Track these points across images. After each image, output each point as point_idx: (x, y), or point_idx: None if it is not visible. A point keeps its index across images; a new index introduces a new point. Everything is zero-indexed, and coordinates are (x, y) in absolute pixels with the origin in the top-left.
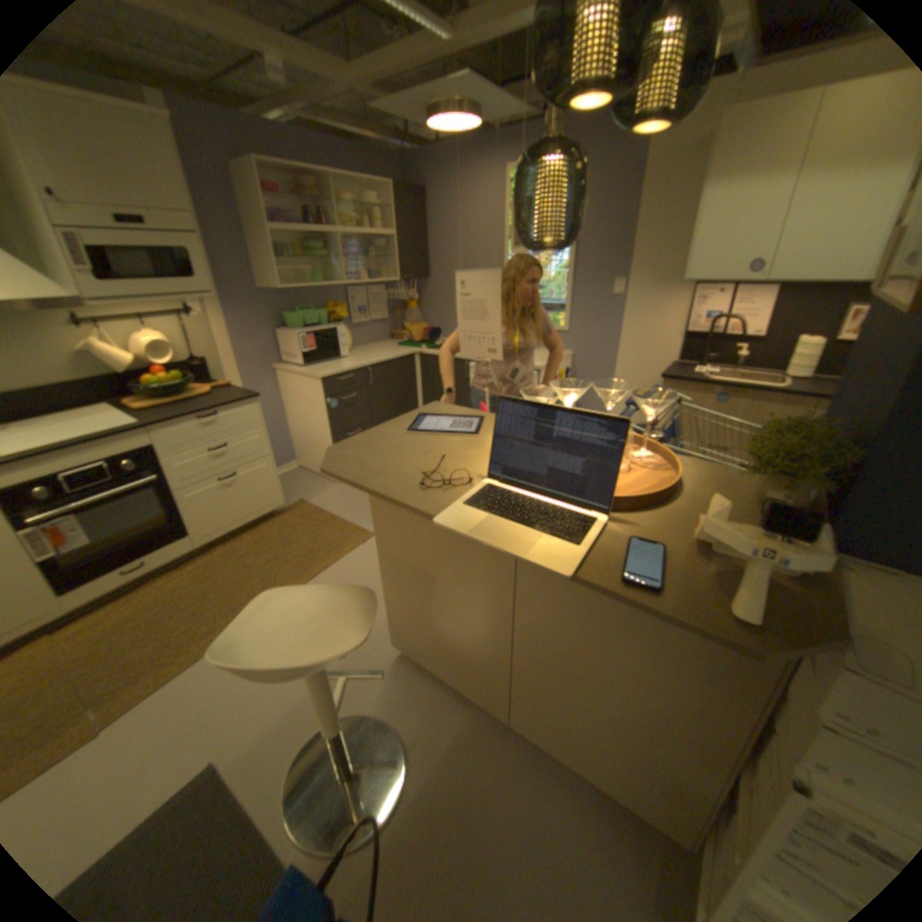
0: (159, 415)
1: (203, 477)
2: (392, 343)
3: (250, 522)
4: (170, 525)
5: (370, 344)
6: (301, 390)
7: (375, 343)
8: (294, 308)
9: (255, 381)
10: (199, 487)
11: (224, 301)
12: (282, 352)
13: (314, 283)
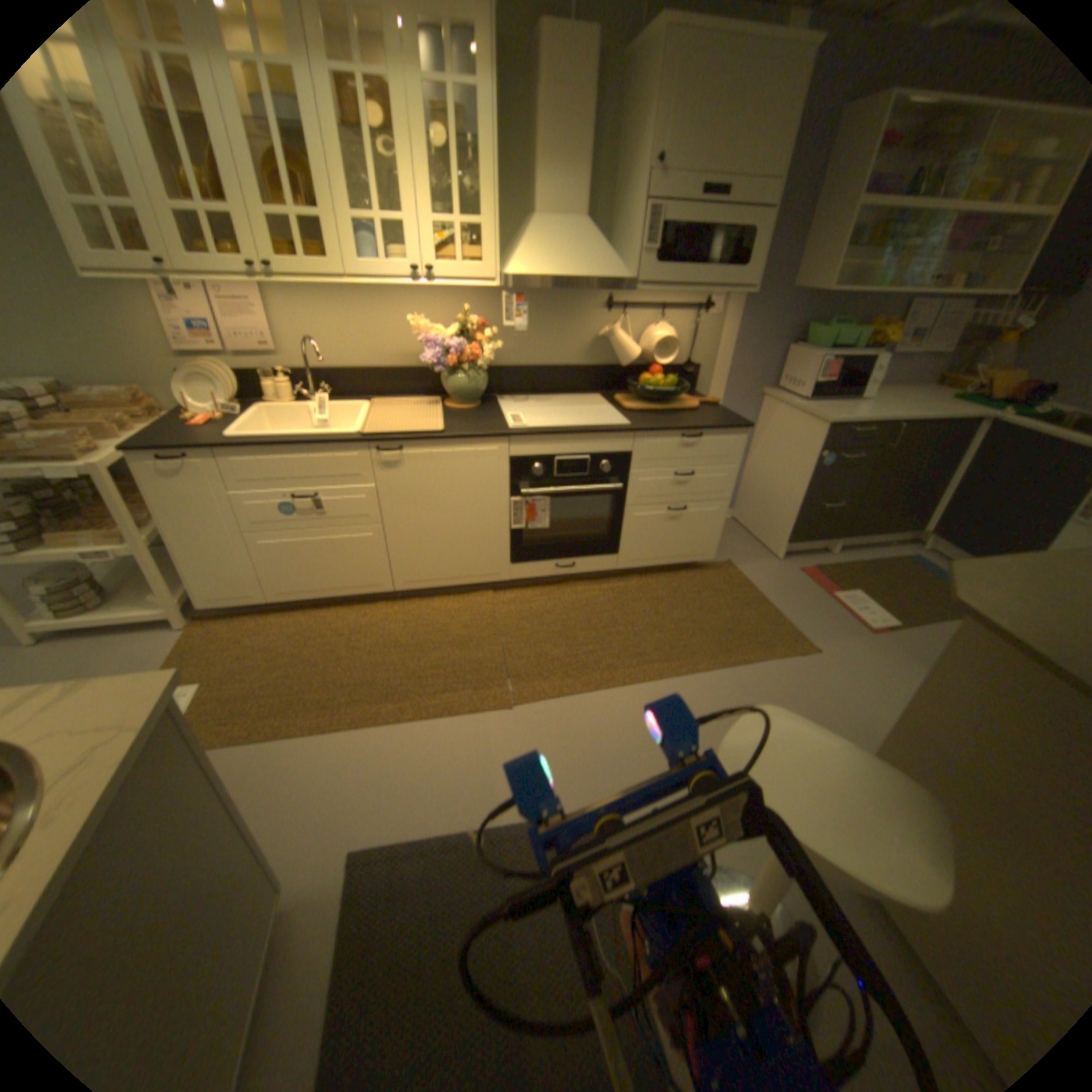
0: (649, 422)
1: (658, 501)
2: (940, 390)
3: (675, 565)
4: (610, 538)
5: (904, 385)
6: (792, 429)
7: (913, 385)
8: (828, 318)
9: (738, 404)
10: (650, 510)
11: (752, 298)
12: (786, 374)
13: (872, 285)
